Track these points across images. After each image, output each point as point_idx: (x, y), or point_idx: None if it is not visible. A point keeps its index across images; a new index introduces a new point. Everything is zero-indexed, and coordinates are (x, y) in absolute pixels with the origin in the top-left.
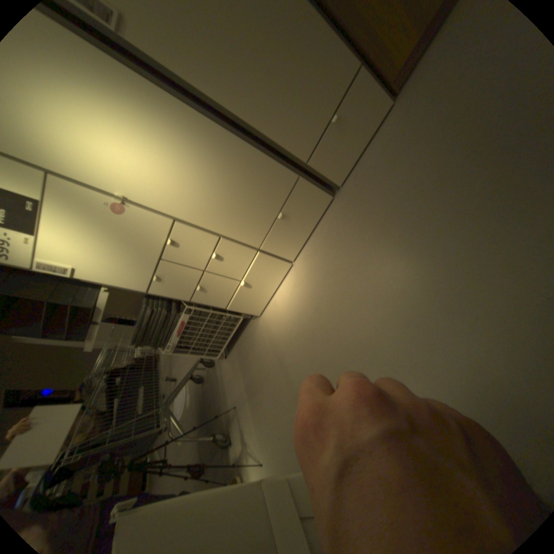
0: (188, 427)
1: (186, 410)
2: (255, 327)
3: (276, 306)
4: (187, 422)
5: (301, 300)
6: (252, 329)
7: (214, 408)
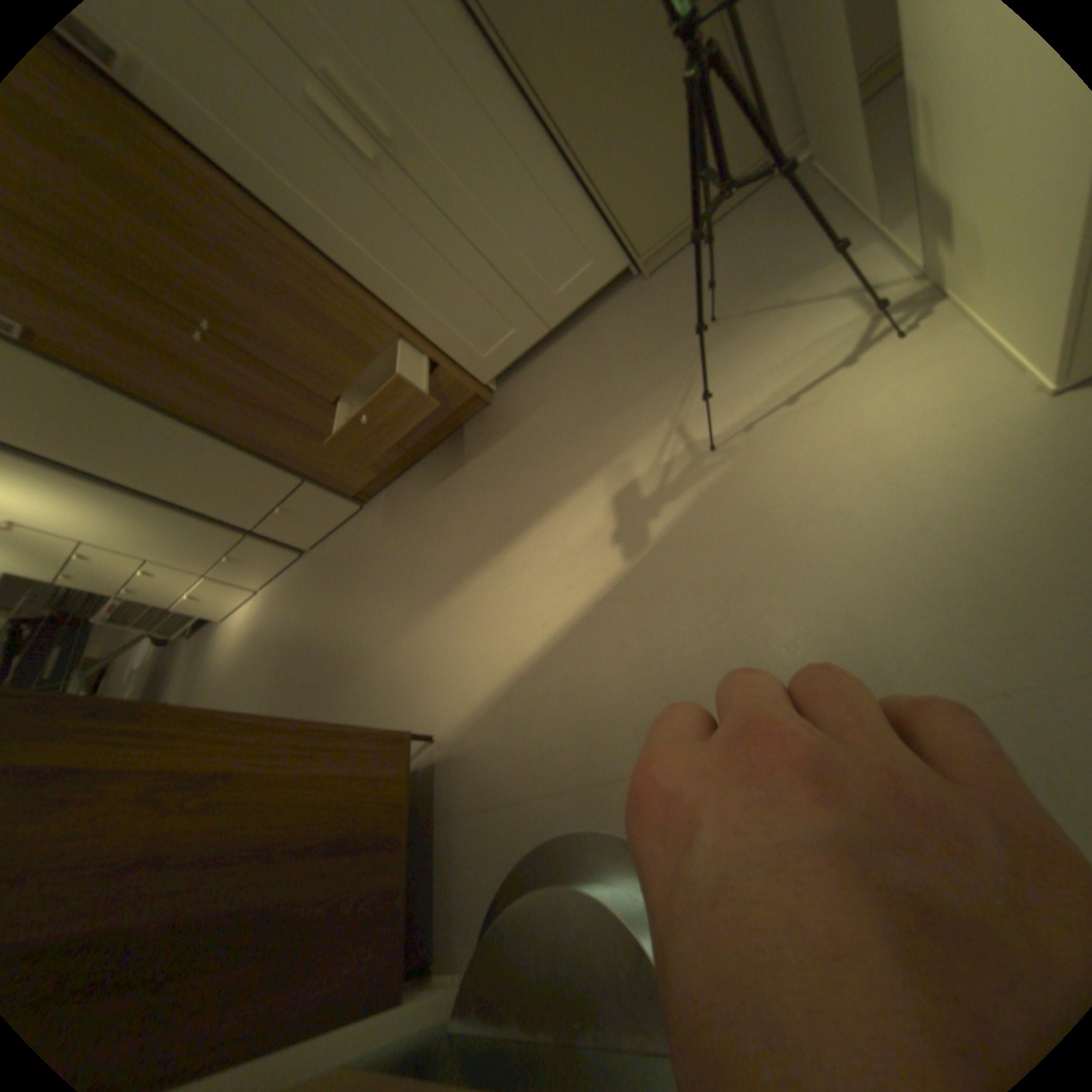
0: (139, 686)
1: (146, 663)
2: (215, 629)
3: (232, 625)
4: (141, 680)
5: (239, 642)
6: (213, 628)
7: (160, 687)
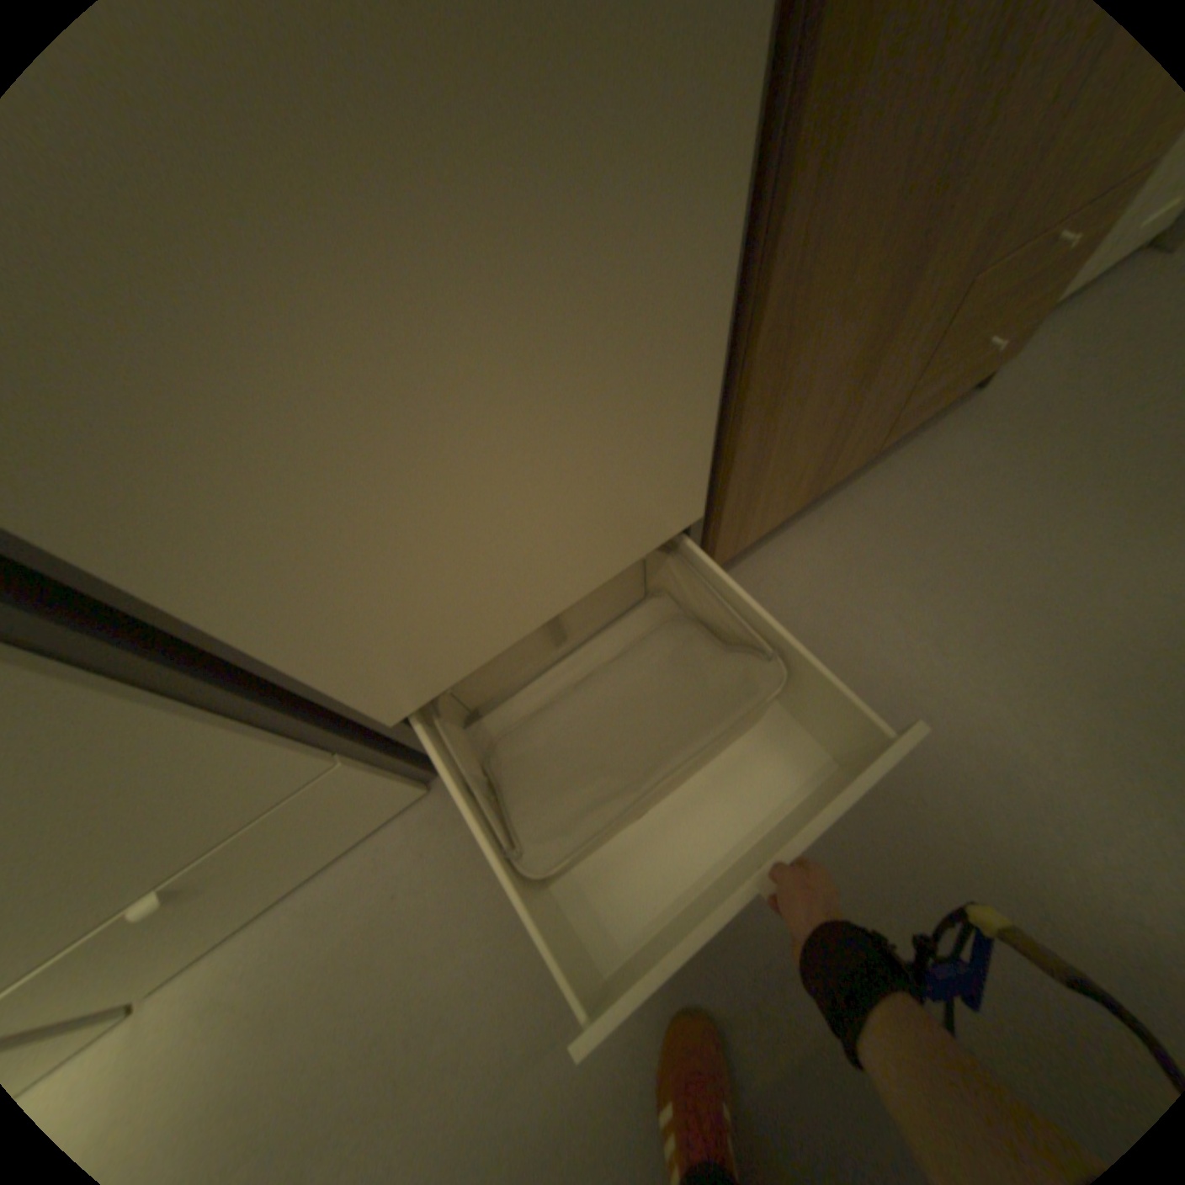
0: None
1: None
2: None
3: None
4: None
5: None
6: None
7: None
